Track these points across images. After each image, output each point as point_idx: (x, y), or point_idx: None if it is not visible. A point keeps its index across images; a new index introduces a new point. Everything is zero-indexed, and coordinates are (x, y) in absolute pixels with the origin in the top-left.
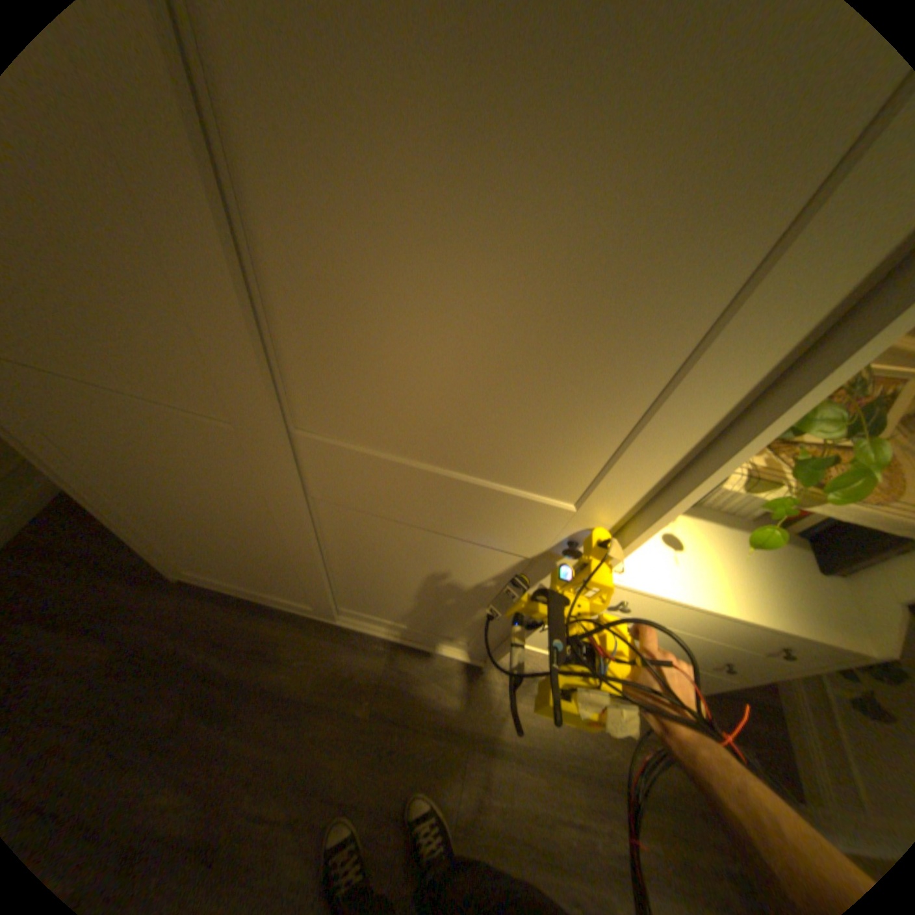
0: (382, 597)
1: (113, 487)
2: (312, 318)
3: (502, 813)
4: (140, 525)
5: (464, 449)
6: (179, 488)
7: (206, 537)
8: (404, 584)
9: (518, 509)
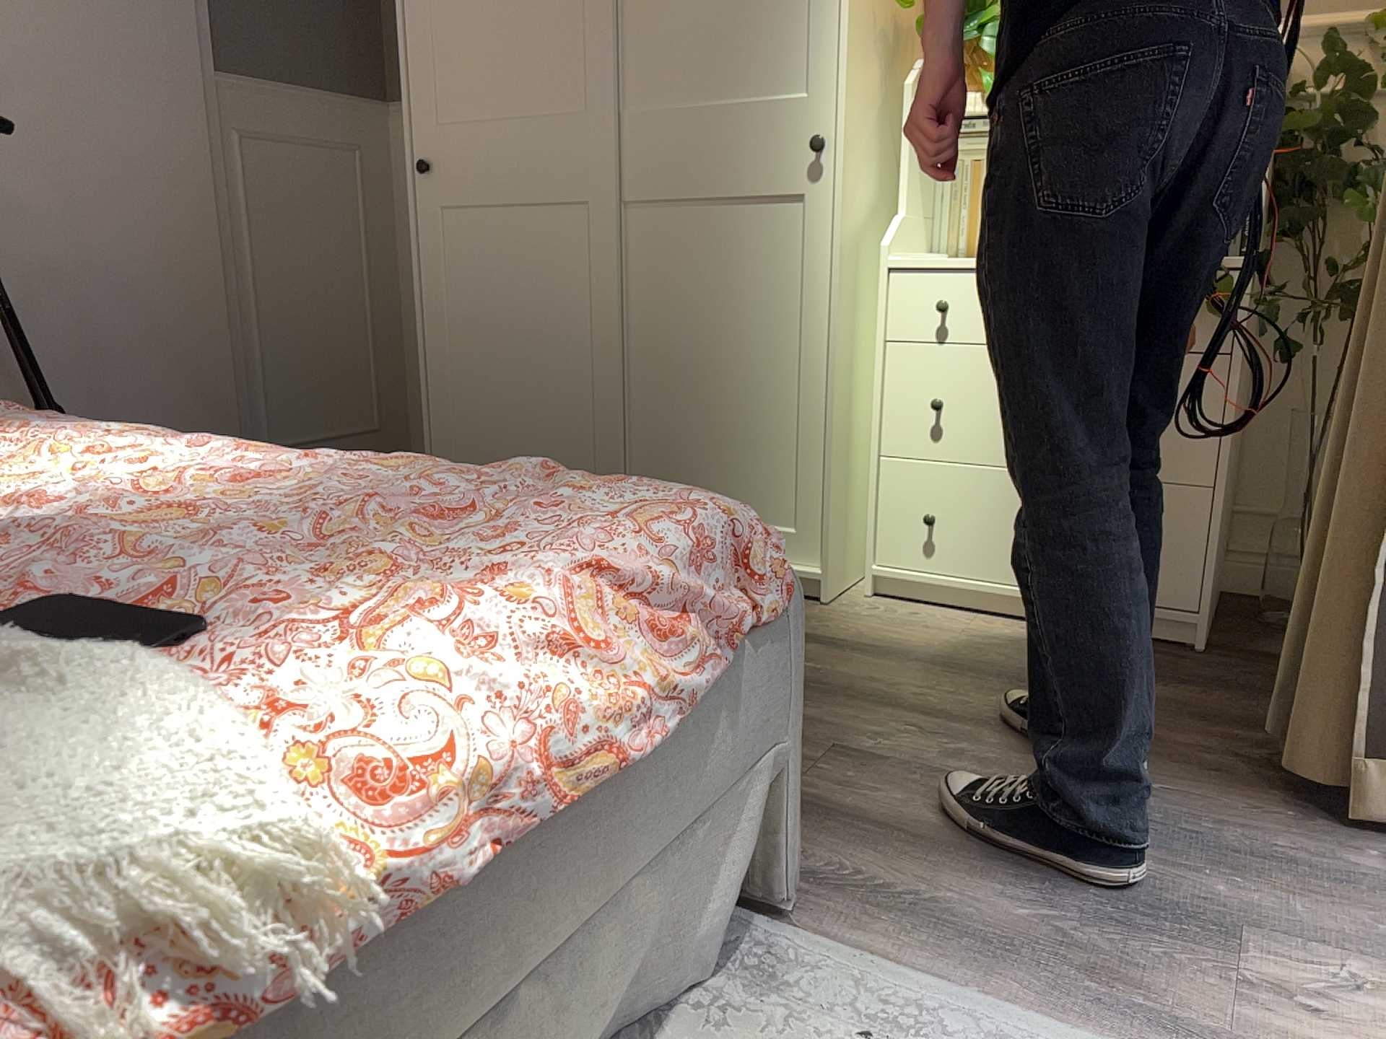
0: (681, 421)
1: (460, 286)
2: (643, 8)
3: (816, 674)
4: (455, 363)
5: (726, 74)
6: (520, 245)
7: (515, 348)
8: (703, 357)
9: (770, 121)
